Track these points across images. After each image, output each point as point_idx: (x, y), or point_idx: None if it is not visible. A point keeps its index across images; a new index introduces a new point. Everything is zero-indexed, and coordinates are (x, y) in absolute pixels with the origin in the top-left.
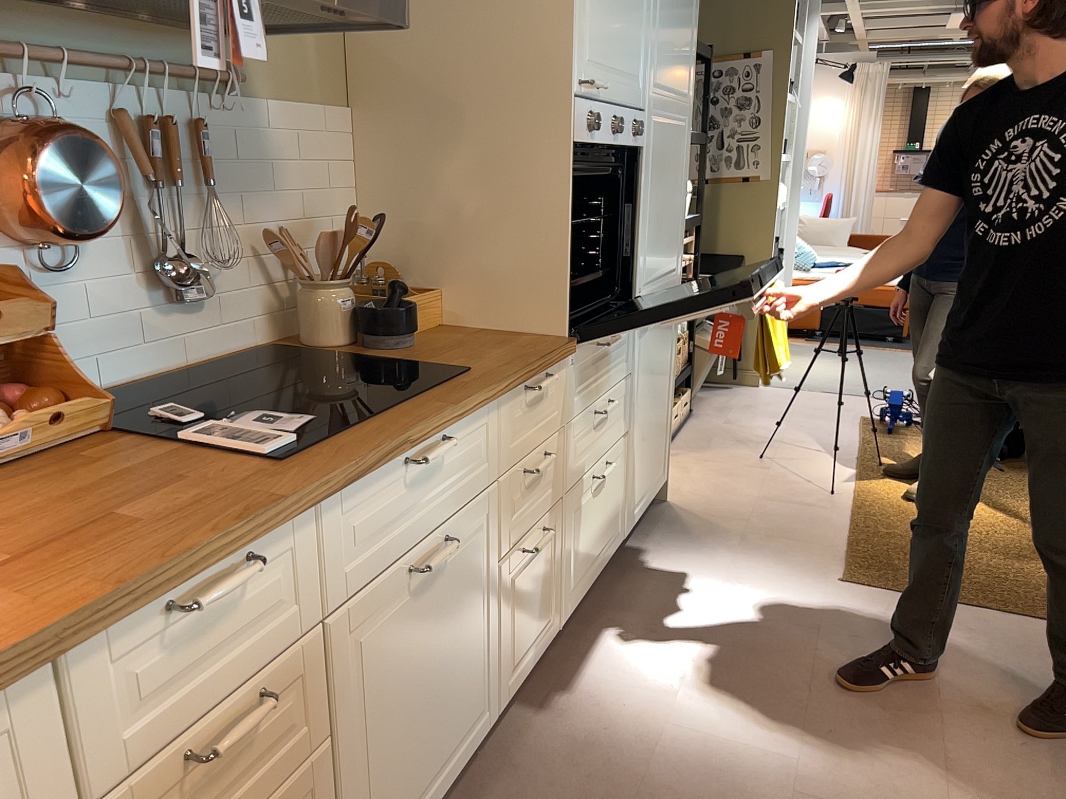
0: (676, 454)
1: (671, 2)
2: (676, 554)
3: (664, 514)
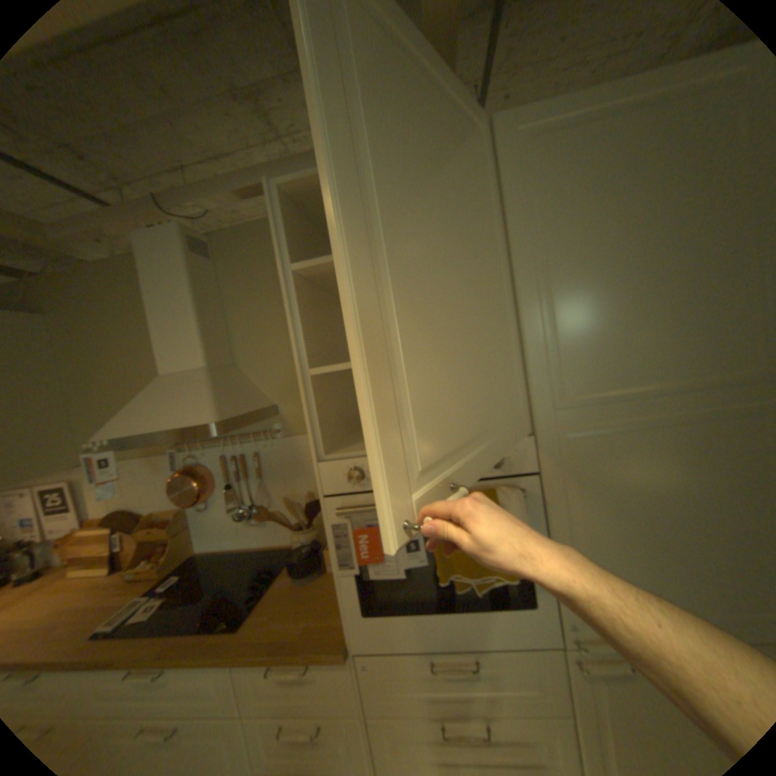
0: None
1: (605, 287)
2: None
3: None
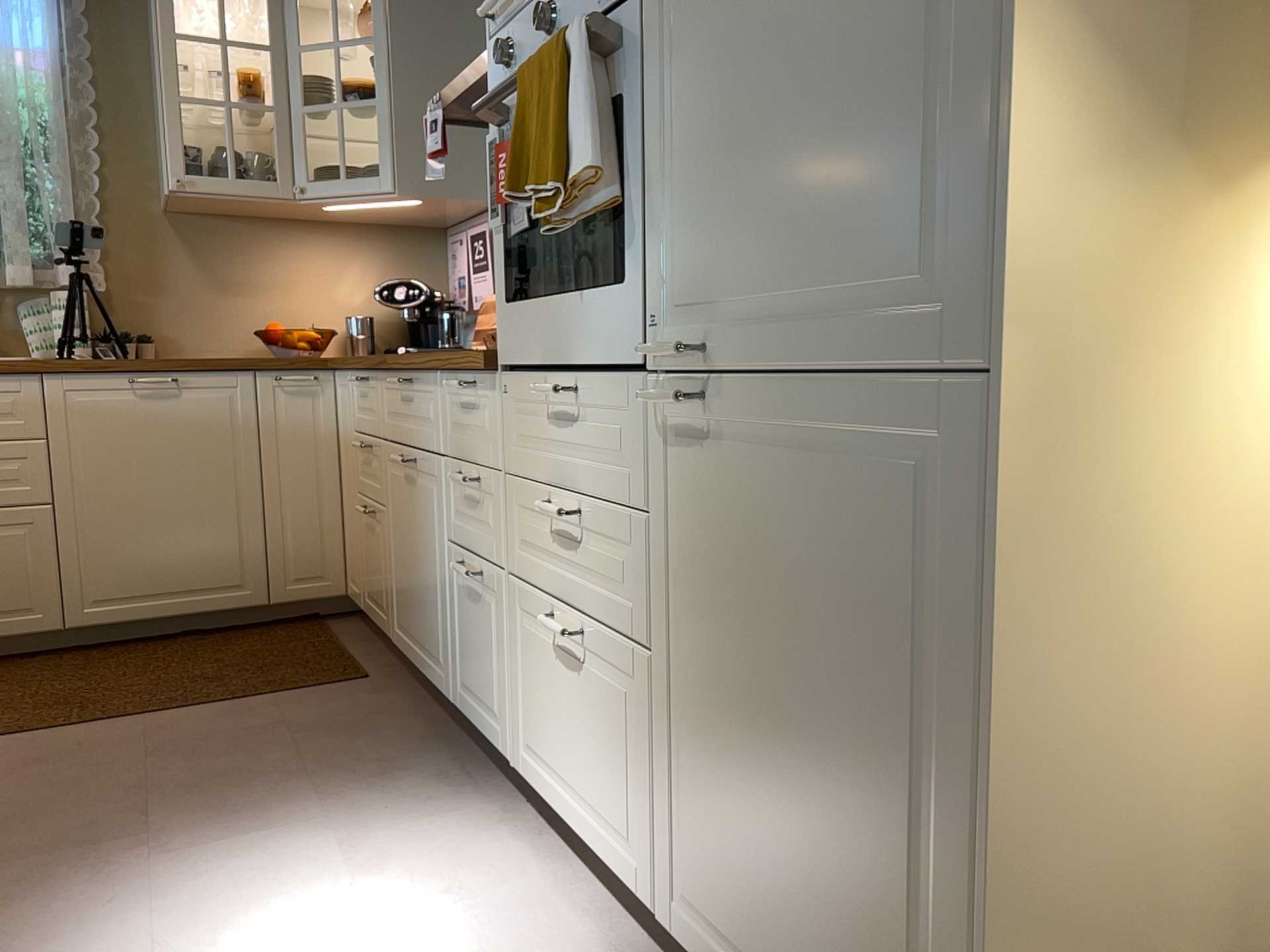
0: None
1: None
2: None
3: None
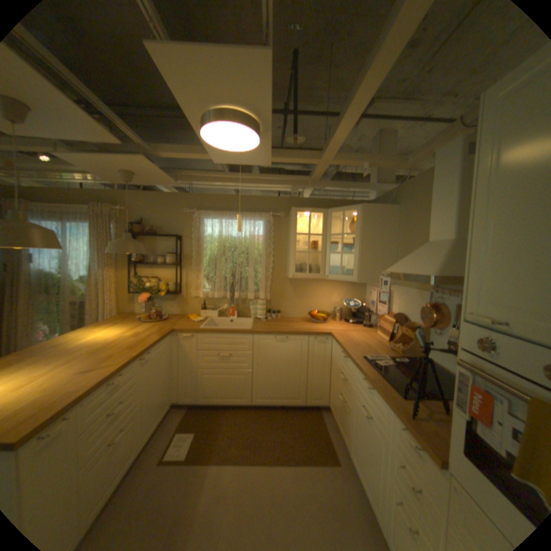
0: None
1: None
2: None
3: None
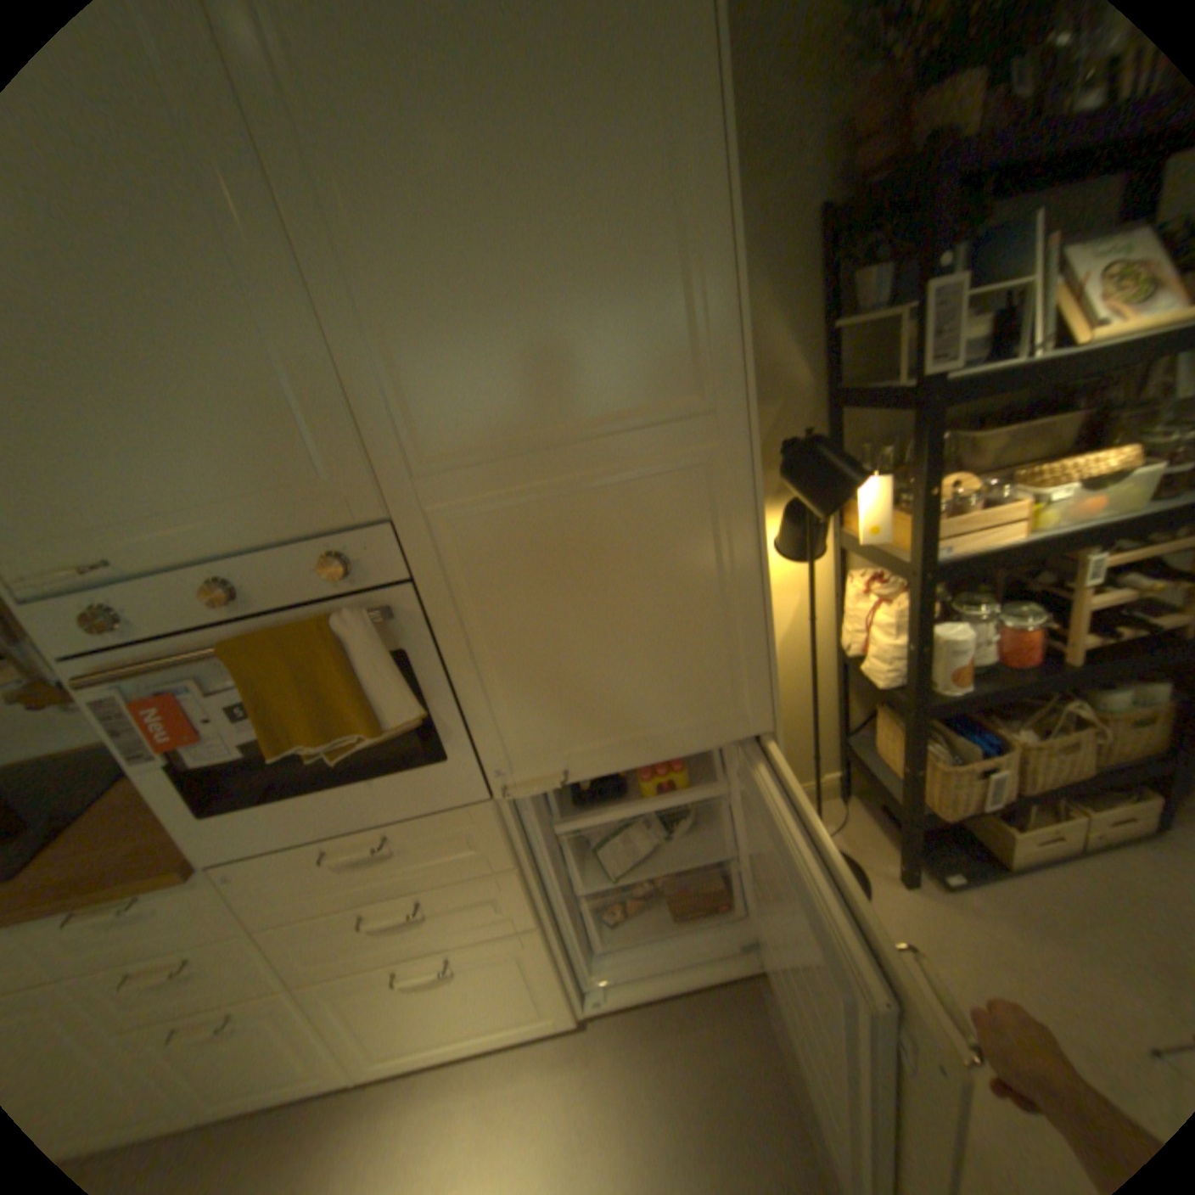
0: (973, 912)
1: (452, 252)
2: (652, 1107)
3: (760, 1014)
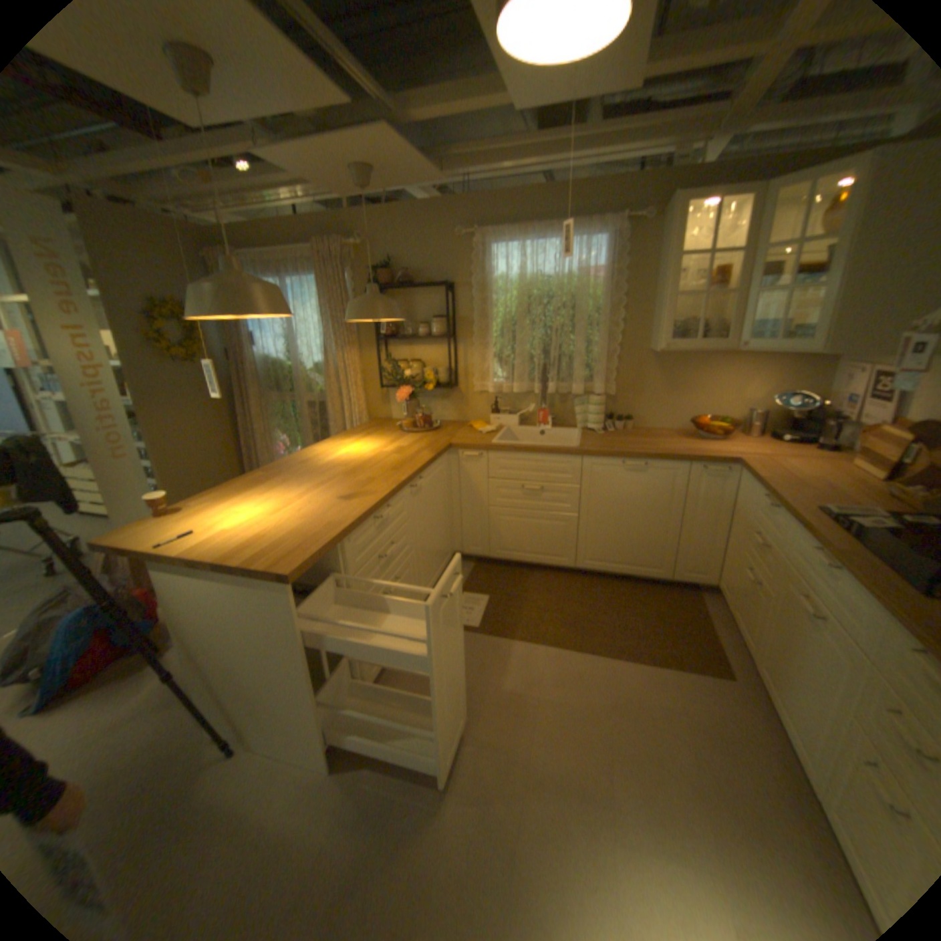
0: None
1: None
2: None
3: None
